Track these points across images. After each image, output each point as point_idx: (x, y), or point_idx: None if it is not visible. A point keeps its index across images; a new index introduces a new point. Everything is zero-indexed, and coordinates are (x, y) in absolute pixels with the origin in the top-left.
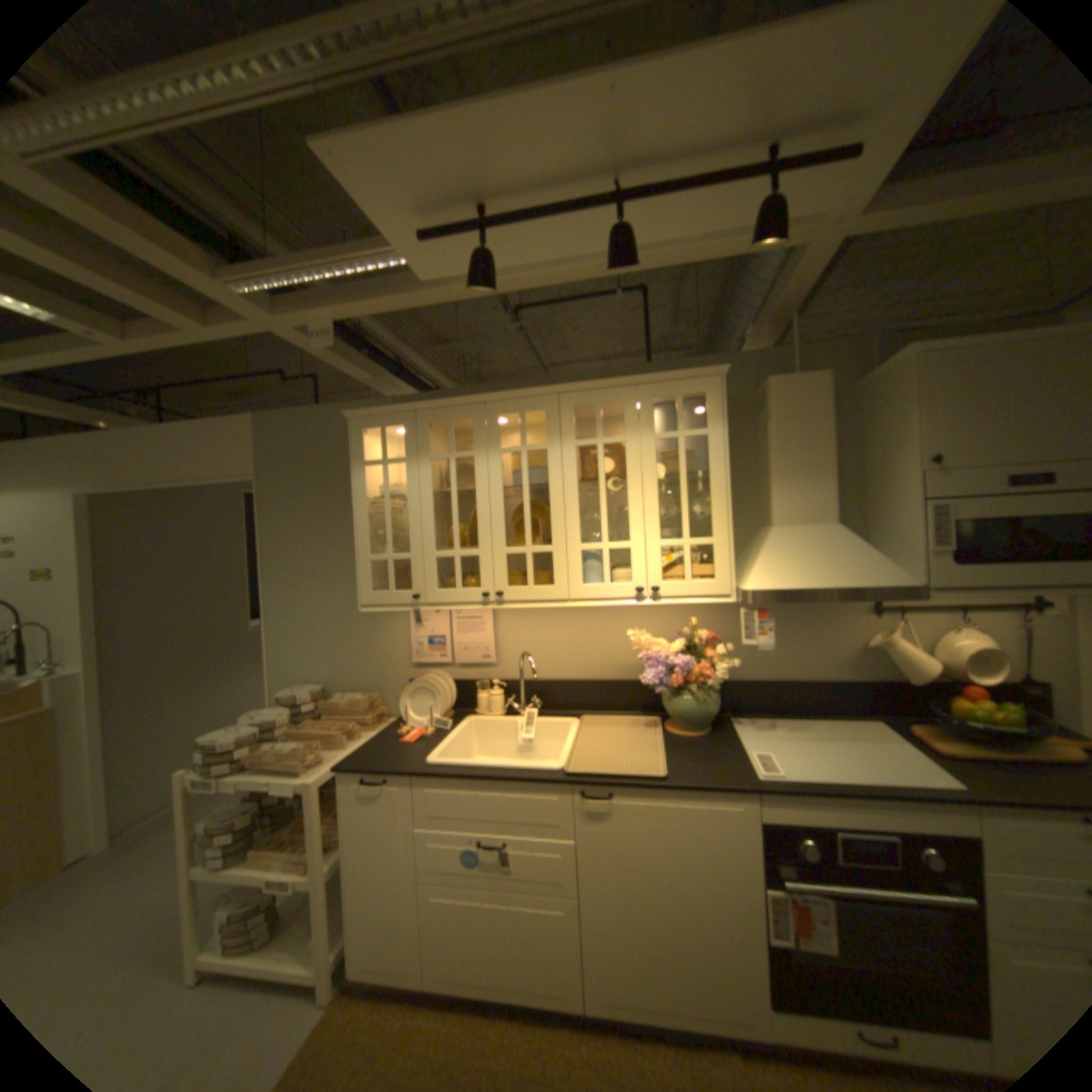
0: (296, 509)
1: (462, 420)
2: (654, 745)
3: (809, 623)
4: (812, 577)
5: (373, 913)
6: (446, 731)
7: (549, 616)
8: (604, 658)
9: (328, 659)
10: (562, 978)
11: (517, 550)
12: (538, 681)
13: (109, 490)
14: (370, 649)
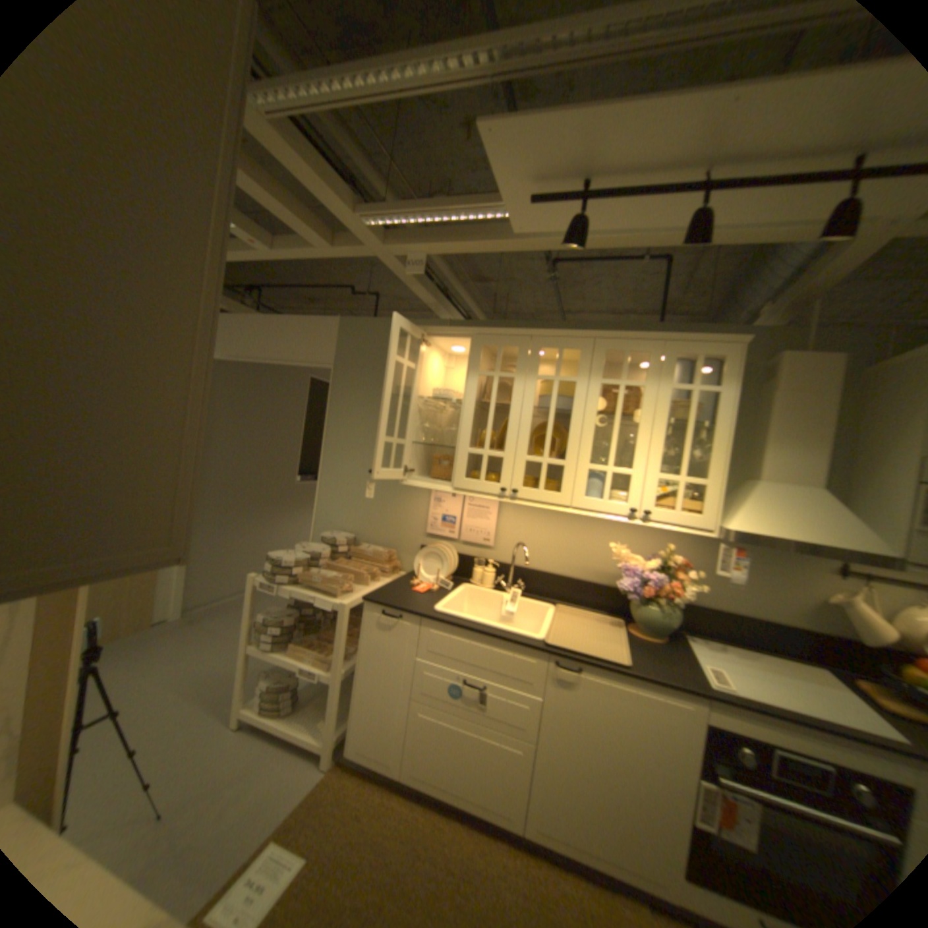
0: (359, 396)
1: (506, 347)
2: (619, 640)
3: (774, 570)
4: (792, 529)
5: (373, 712)
6: (447, 590)
7: (543, 518)
8: (583, 562)
9: (361, 515)
10: (511, 802)
11: (535, 459)
12: (524, 568)
13: (224, 358)
14: (395, 514)
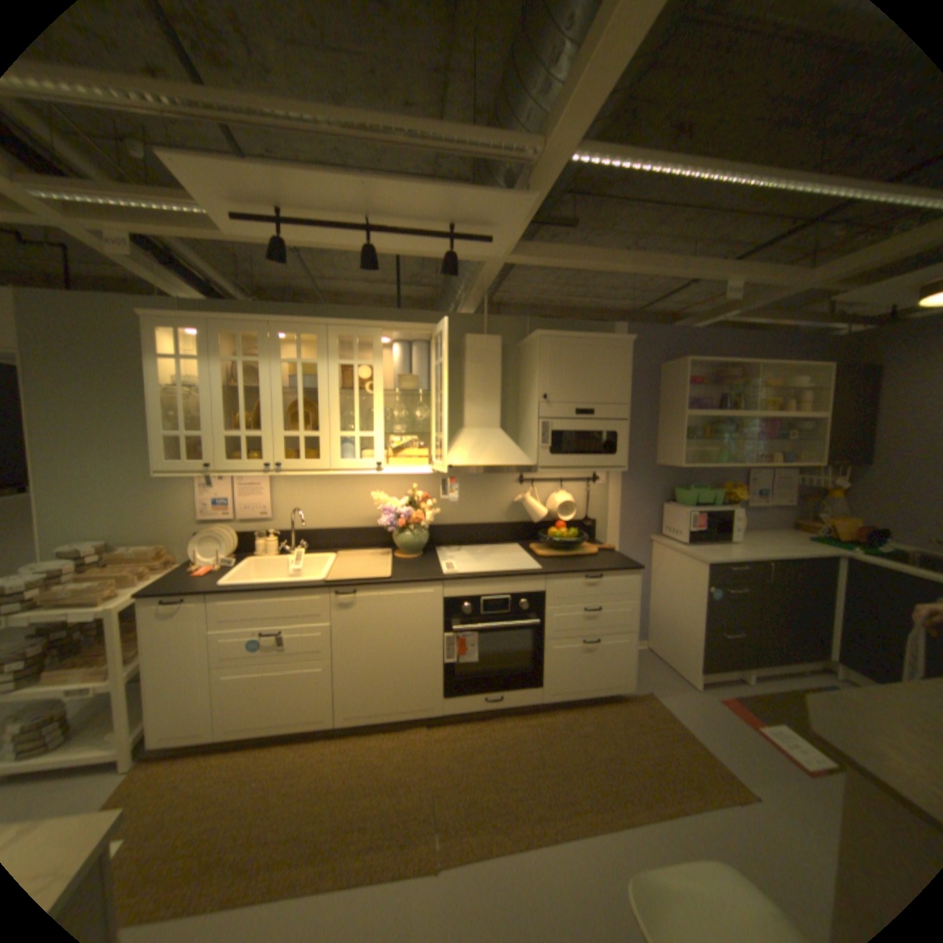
0: (72, 386)
1: (247, 331)
2: (386, 563)
3: (484, 488)
4: (480, 458)
5: (173, 696)
6: (232, 567)
7: (316, 483)
8: (355, 512)
9: (111, 519)
10: (319, 708)
11: (293, 434)
12: (306, 530)
13: None
14: (155, 510)
